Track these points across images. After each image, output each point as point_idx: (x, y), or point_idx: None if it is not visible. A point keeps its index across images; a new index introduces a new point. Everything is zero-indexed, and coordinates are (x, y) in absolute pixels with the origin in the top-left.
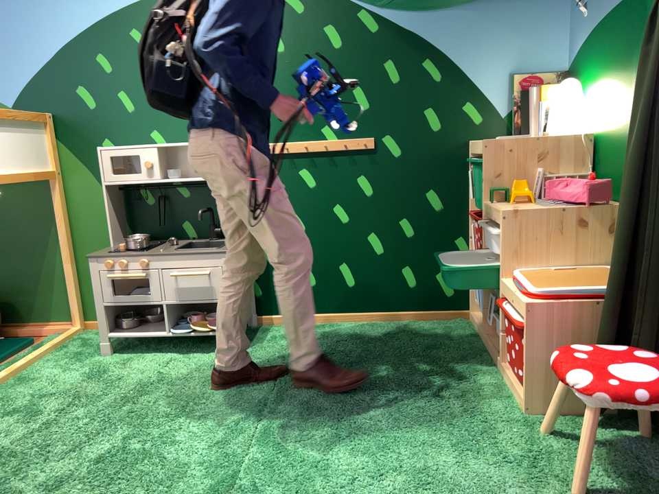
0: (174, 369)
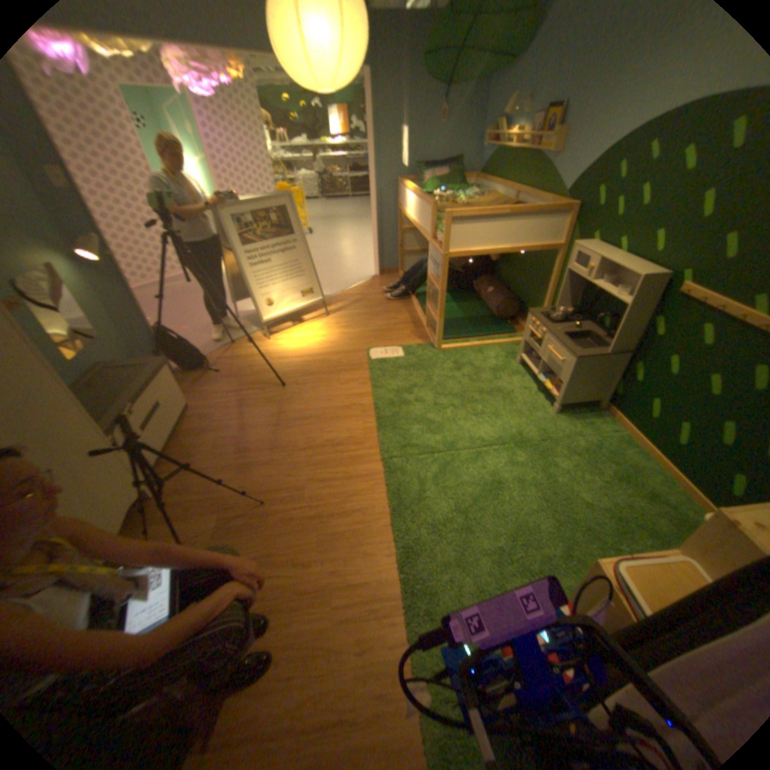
0: (520, 395)
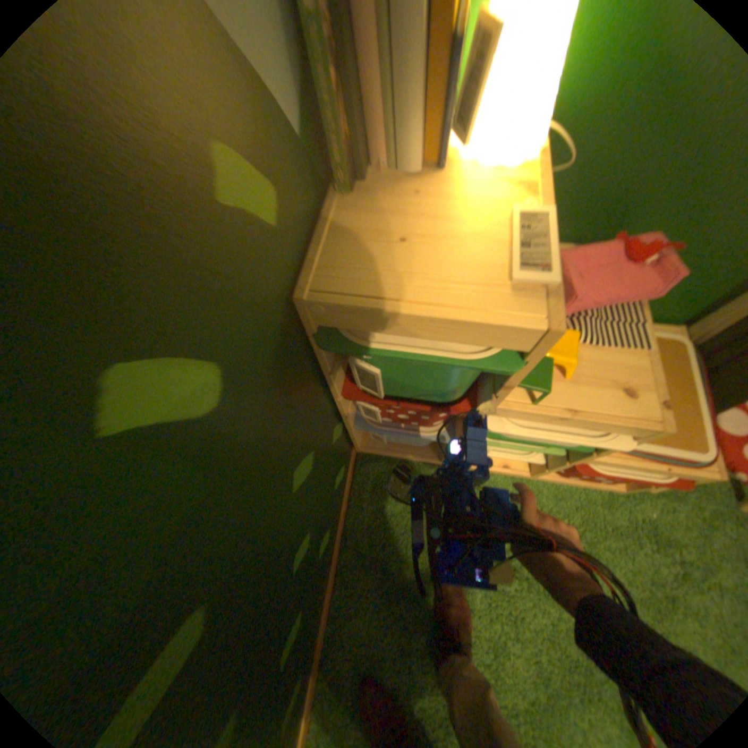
0: None
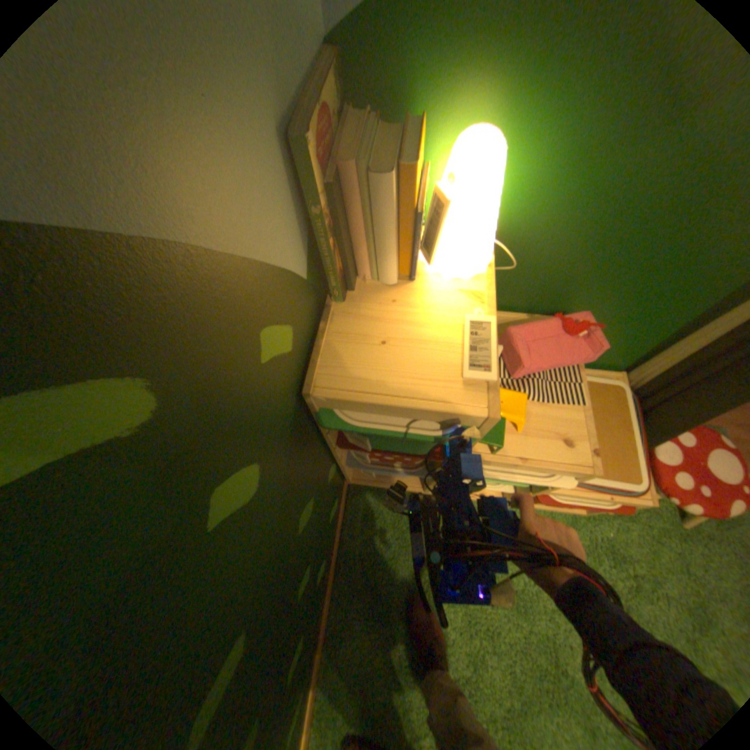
0: None
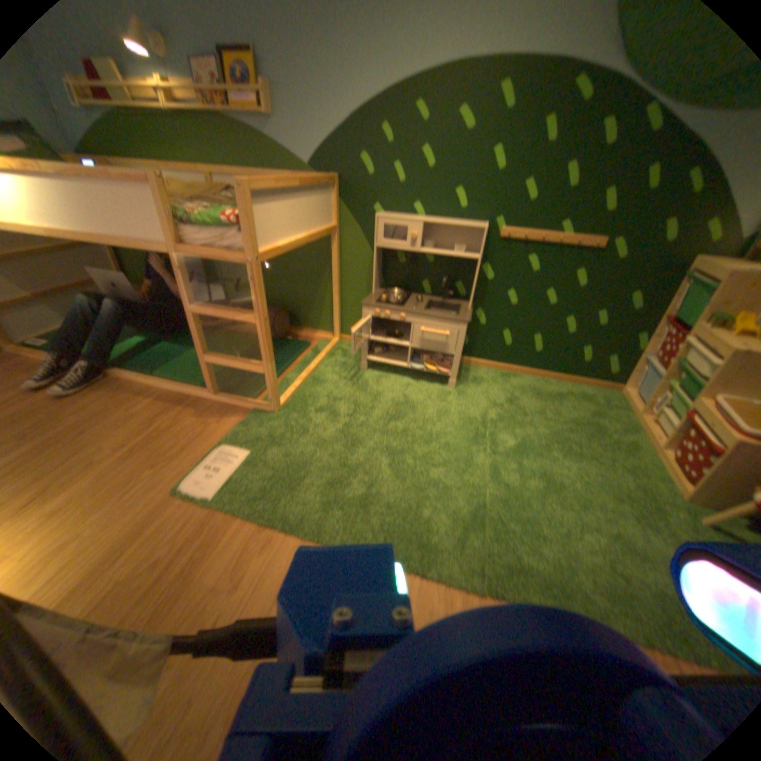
0: (411, 391)
